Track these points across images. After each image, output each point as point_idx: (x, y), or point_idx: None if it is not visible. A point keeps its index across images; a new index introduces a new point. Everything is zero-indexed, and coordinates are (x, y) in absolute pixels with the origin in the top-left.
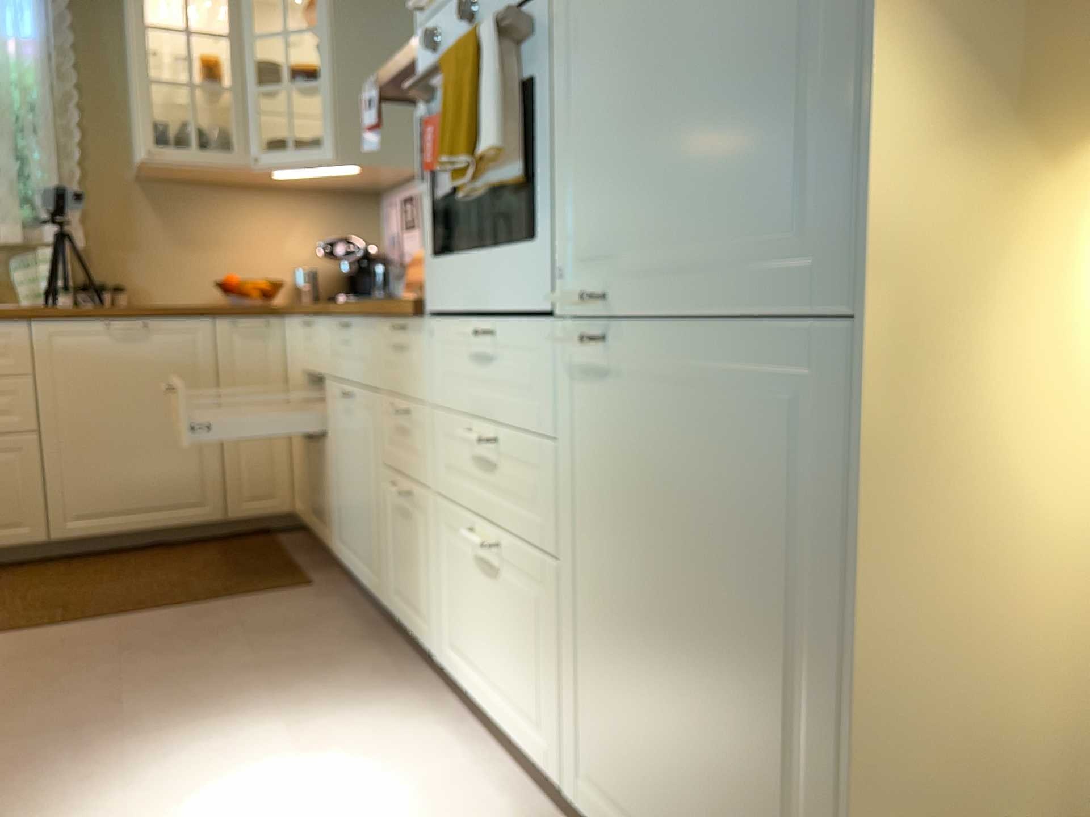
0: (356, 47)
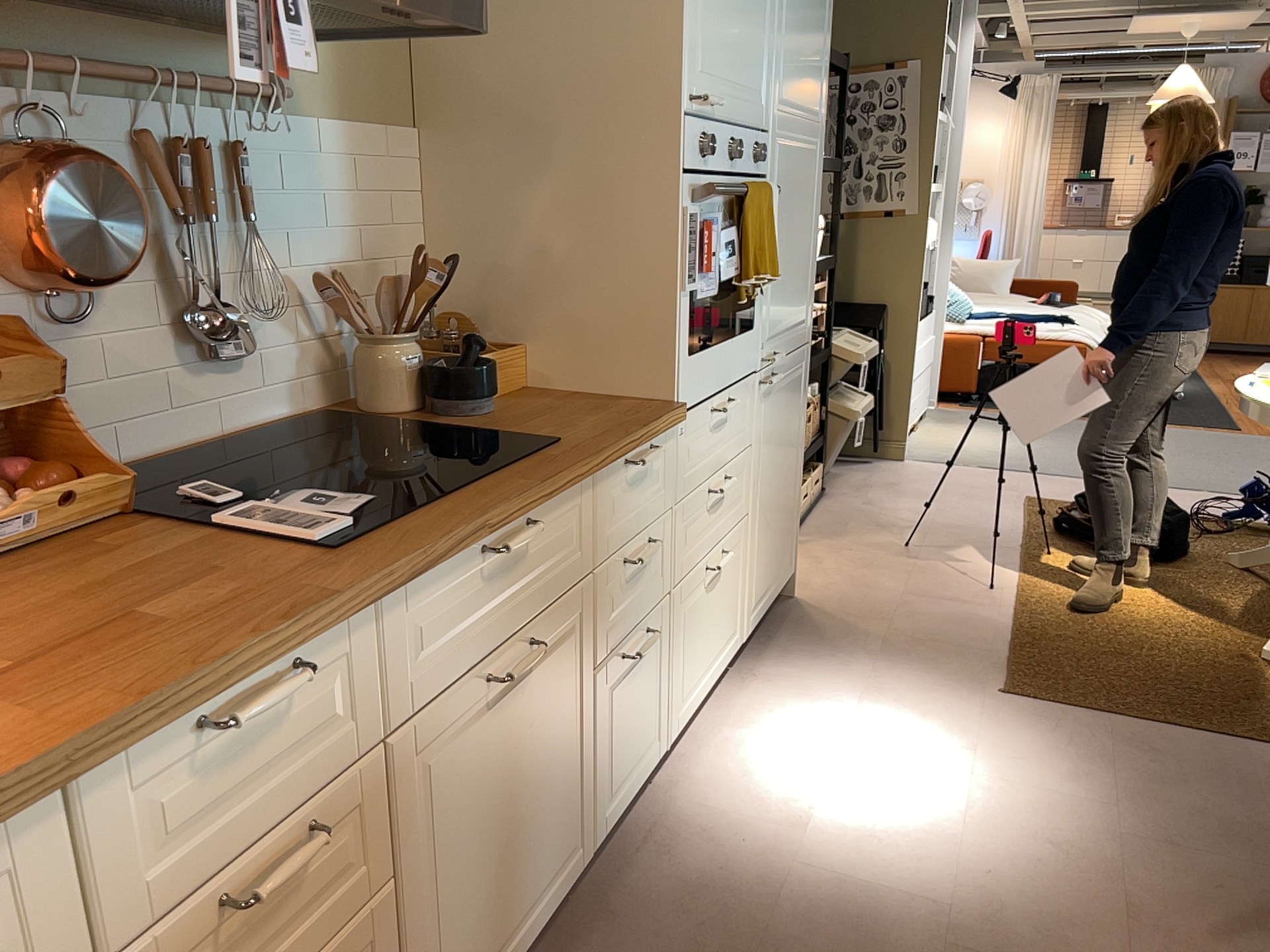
0: None
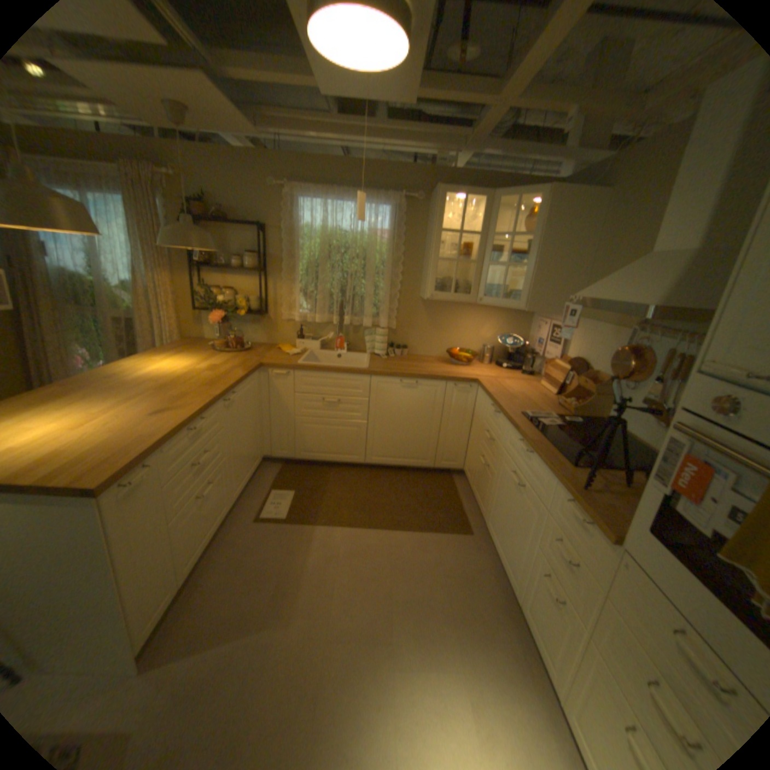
0: (554, 246)
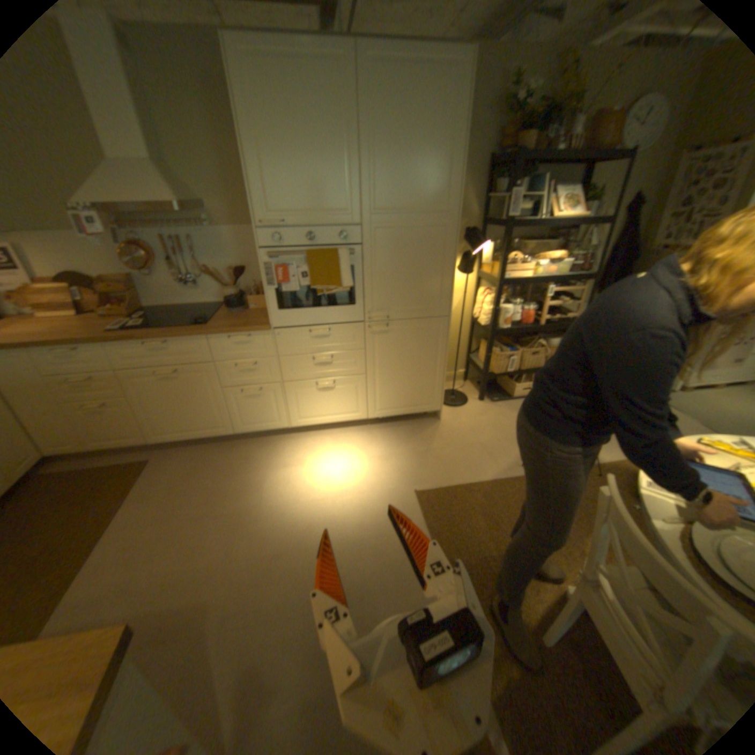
0: None
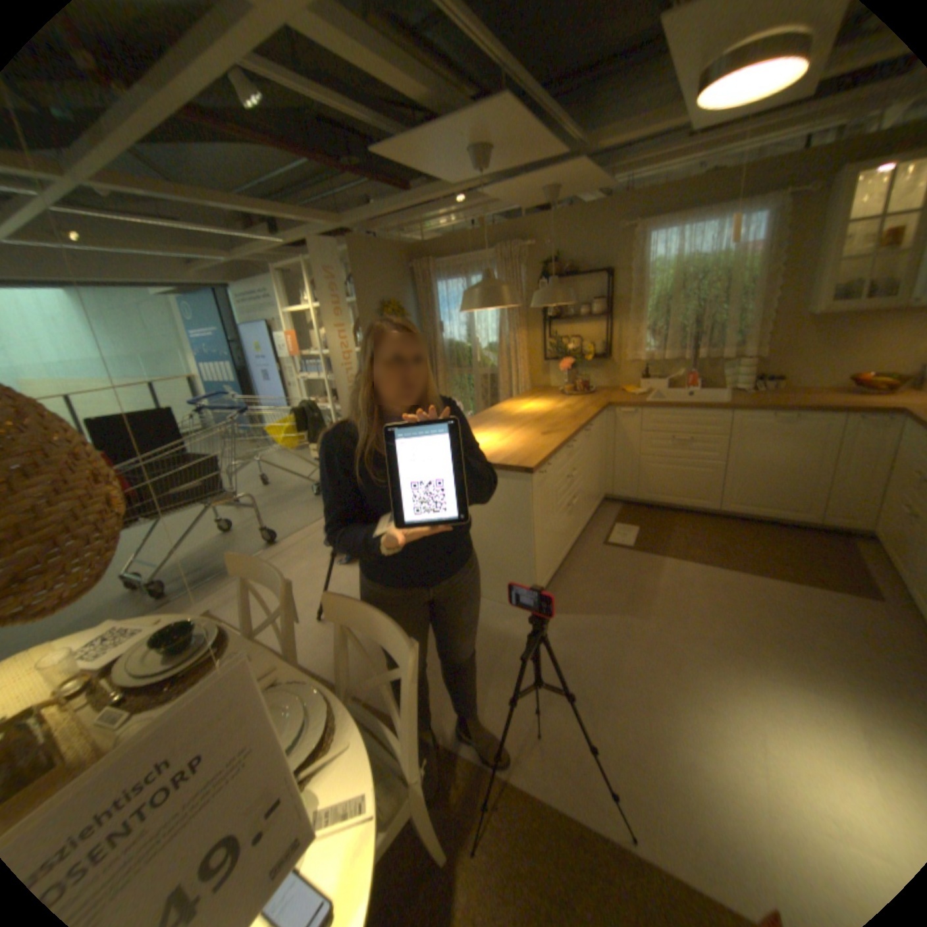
0: None
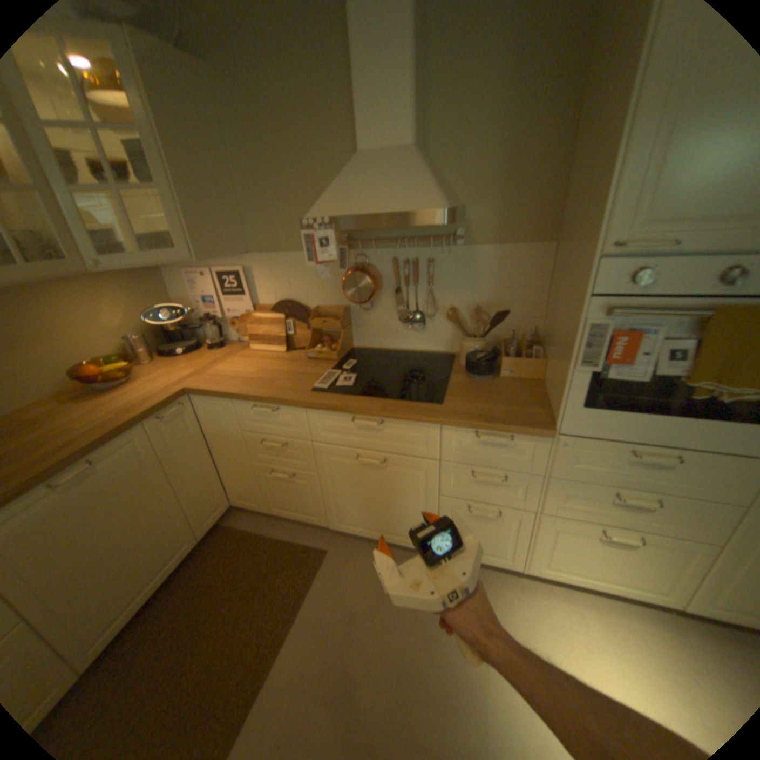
0: (180, 150)
